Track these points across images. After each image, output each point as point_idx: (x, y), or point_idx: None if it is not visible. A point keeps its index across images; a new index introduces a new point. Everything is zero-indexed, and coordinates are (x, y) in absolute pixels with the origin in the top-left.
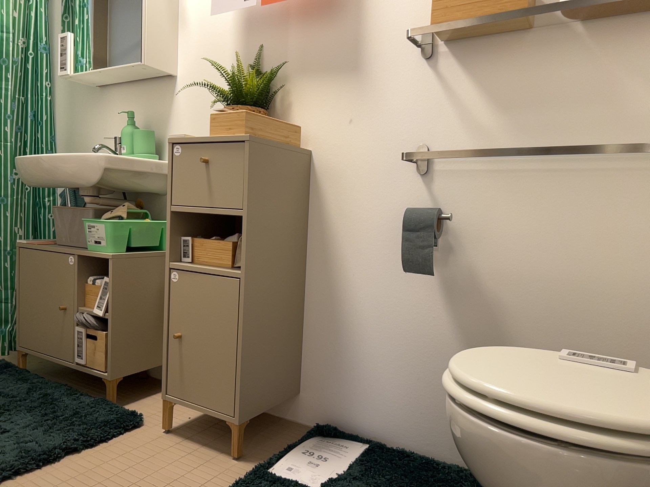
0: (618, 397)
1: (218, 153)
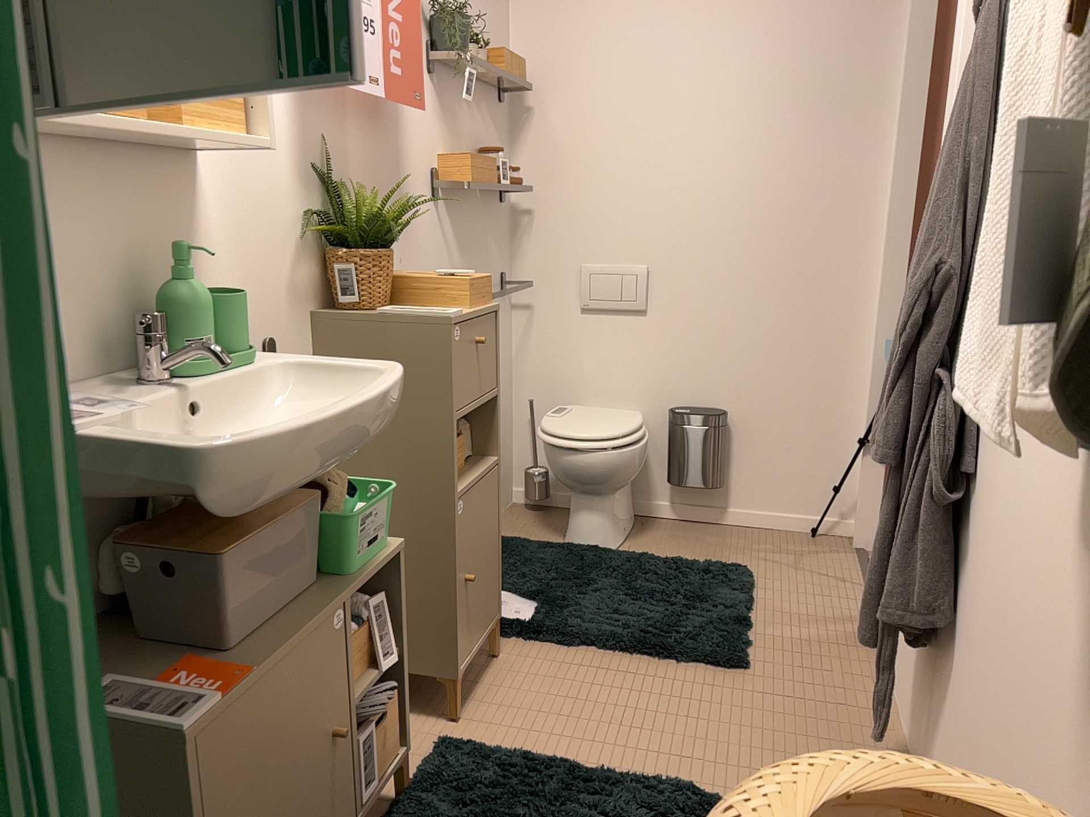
0: (623, 415)
1: (482, 327)
